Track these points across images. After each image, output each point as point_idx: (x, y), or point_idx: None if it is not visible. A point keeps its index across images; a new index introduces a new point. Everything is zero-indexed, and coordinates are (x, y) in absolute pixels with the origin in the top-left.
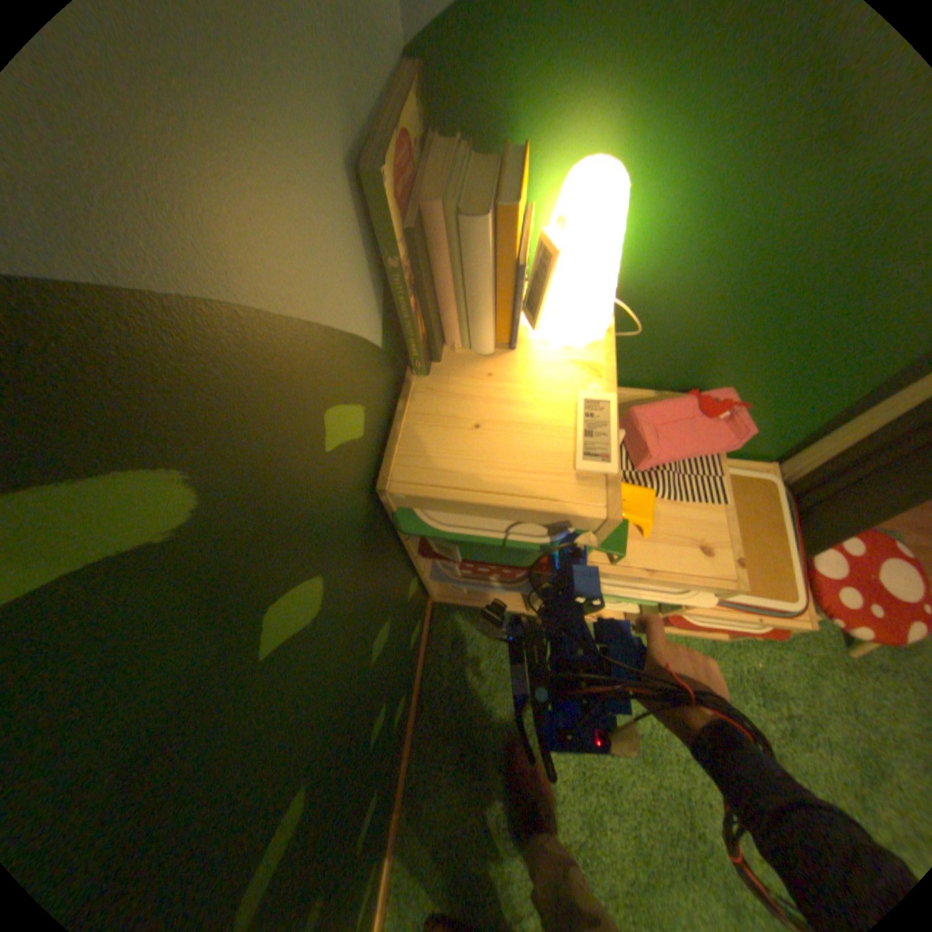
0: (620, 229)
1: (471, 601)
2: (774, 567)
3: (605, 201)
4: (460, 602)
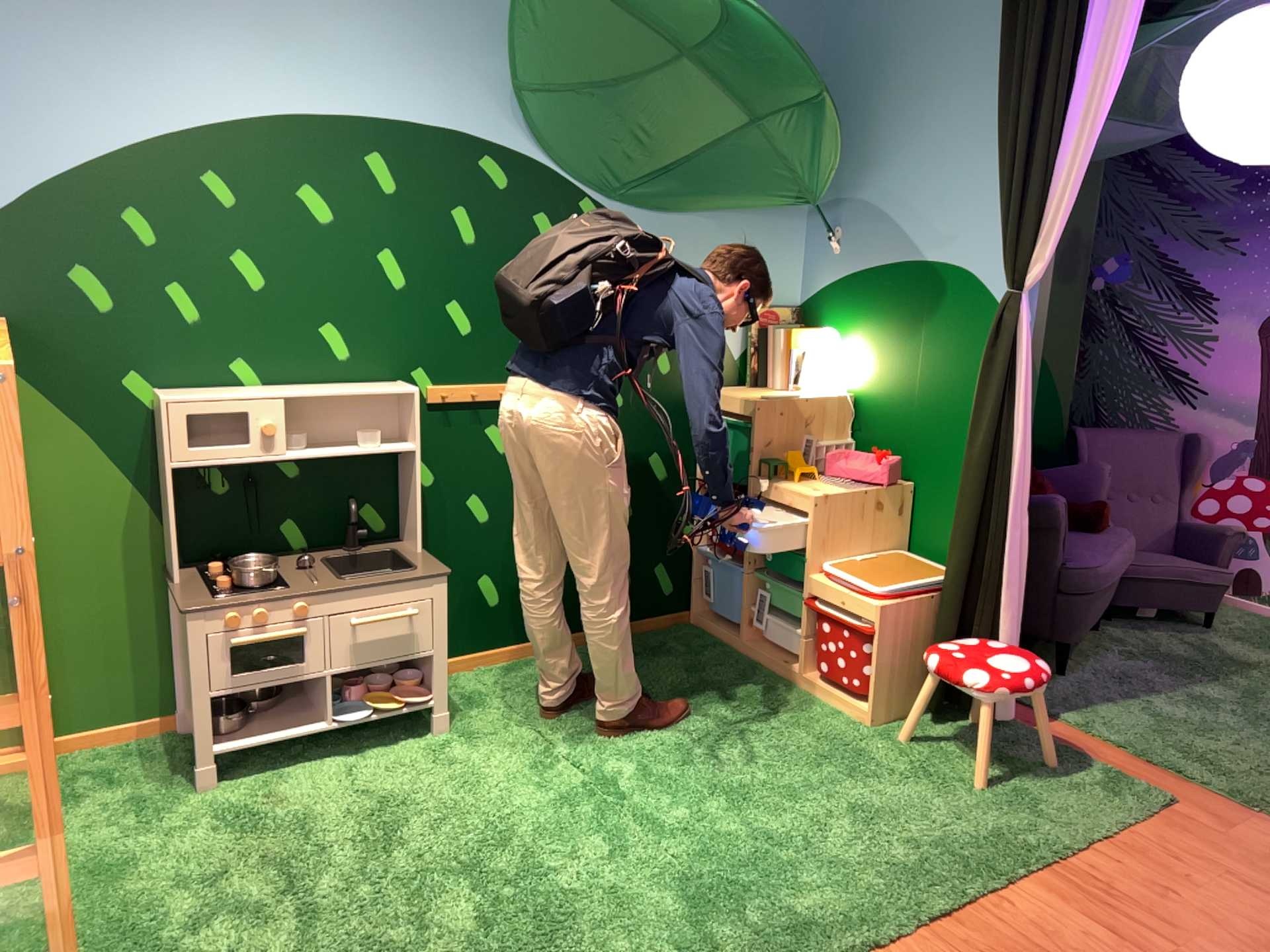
0: (827, 354)
1: (709, 622)
2: (881, 579)
3: (817, 340)
4: (702, 626)
